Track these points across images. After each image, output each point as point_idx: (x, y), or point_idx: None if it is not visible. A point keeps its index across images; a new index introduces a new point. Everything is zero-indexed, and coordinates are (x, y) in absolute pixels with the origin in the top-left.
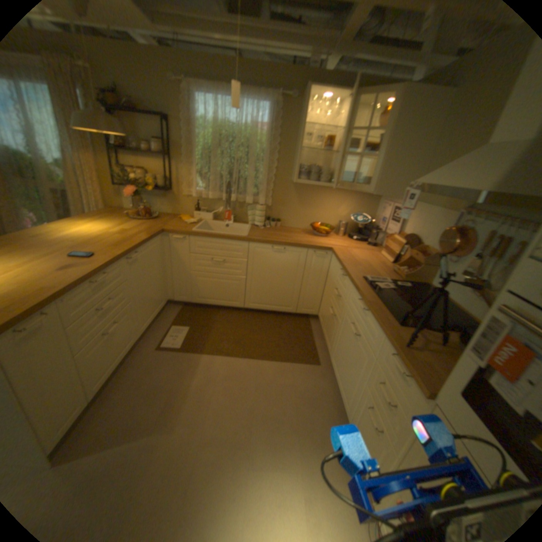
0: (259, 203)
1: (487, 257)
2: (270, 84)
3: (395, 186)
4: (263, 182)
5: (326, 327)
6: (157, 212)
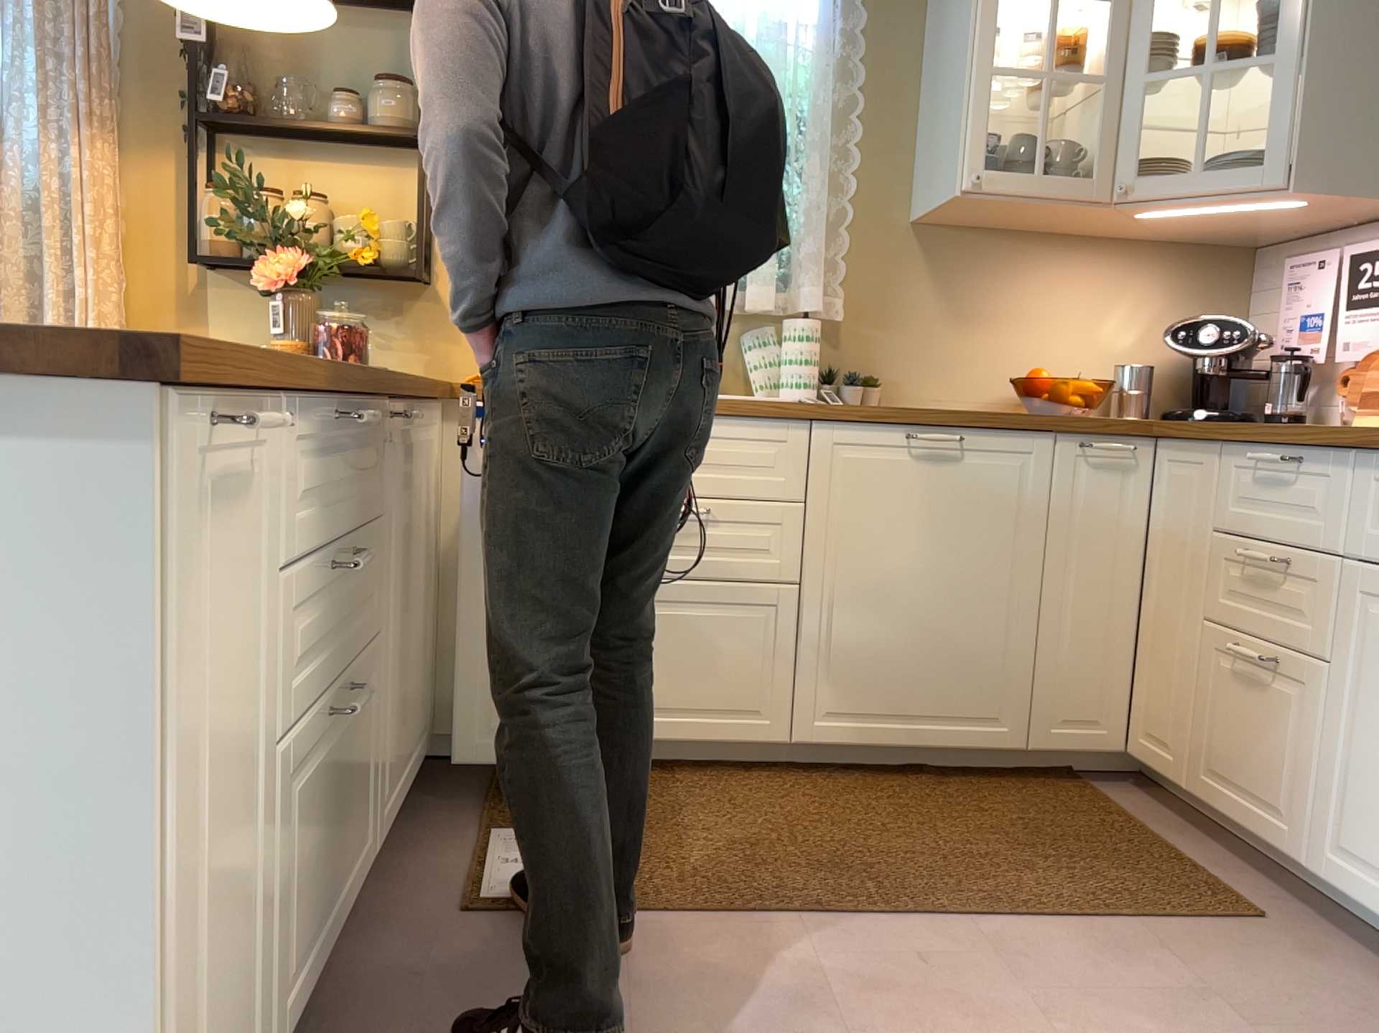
0: (788, 316)
1: None
2: None
3: (1358, 155)
4: (810, 227)
5: (1218, 755)
6: None
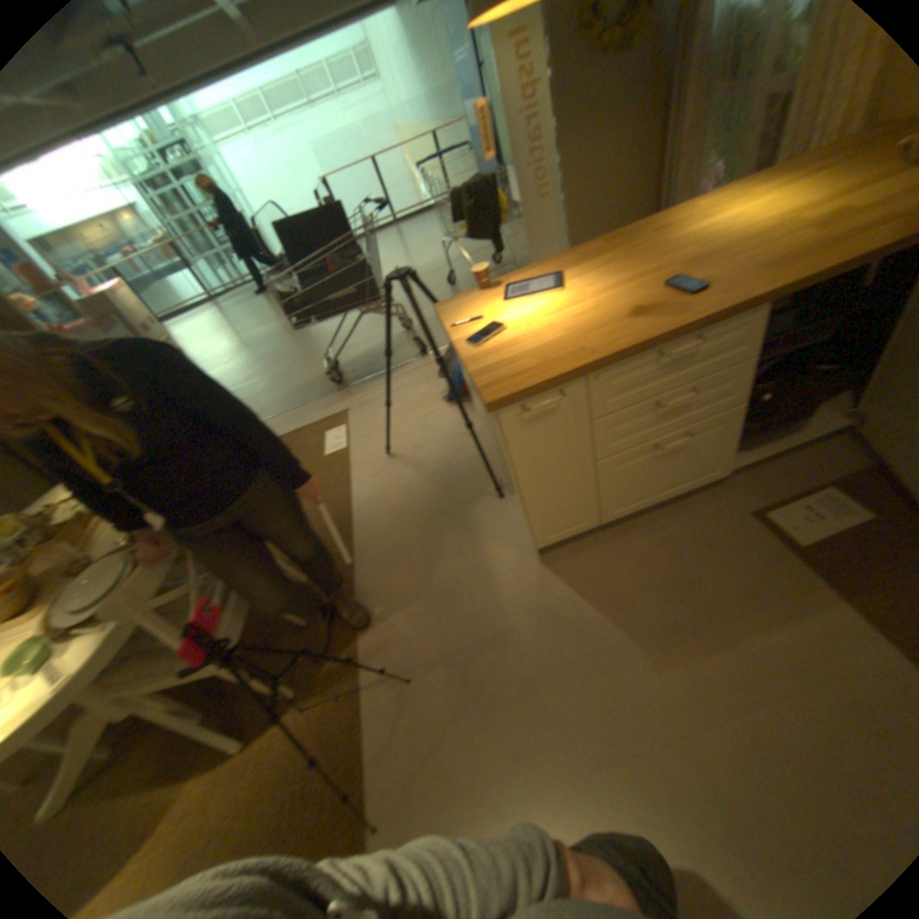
0: None
1: None
2: None
3: None
4: None
5: None
6: None
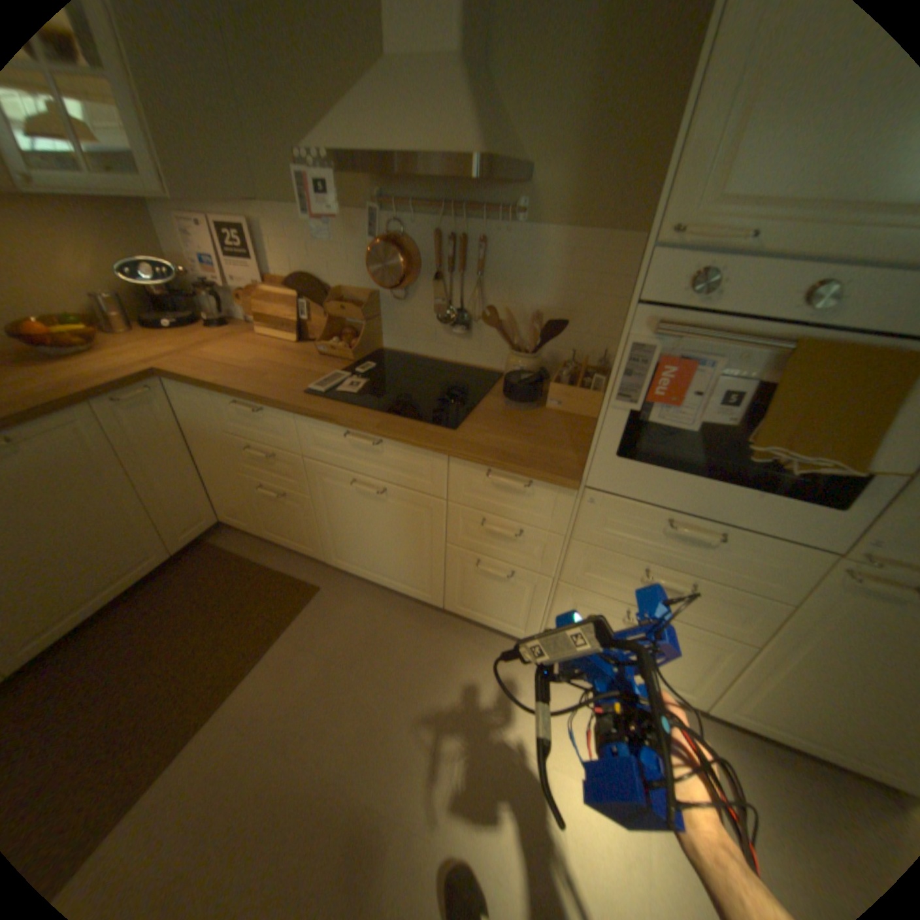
0: None
1: (441, 274)
2: None
3: (199, 170)
4: None
5: (268, 525)
6: None
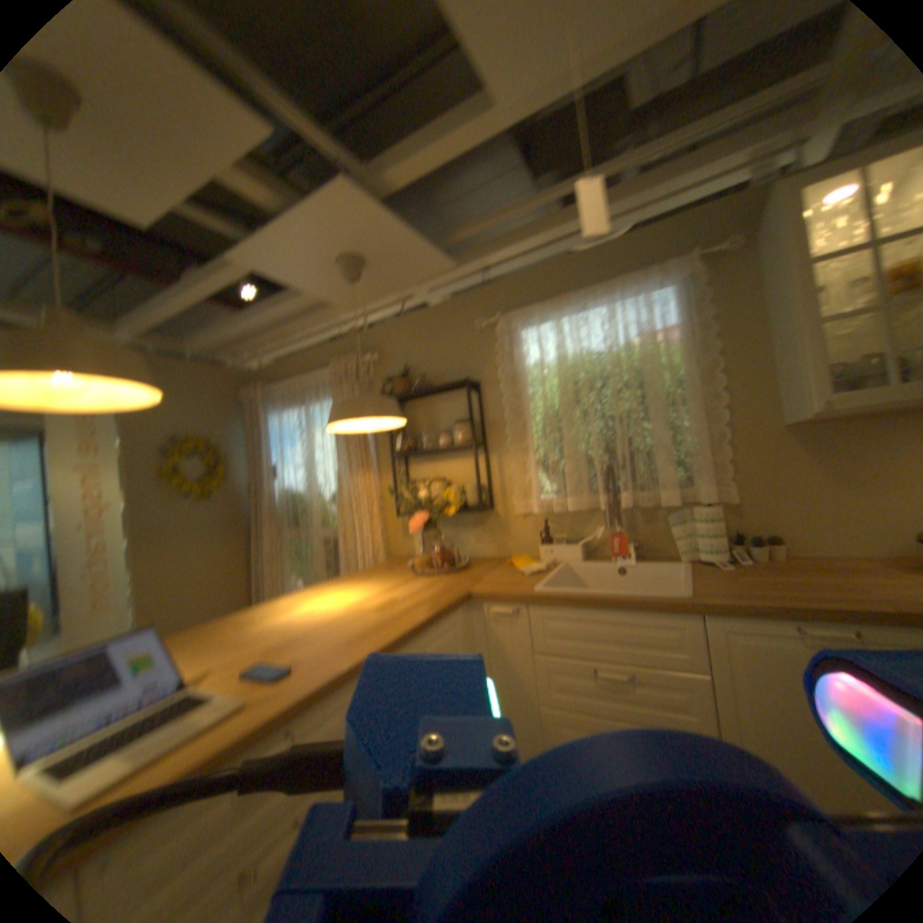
0: (699, 503)
1: None
2: (666, 256)
3: None
4: (700, 449)
5: None
6: (468, 559)
